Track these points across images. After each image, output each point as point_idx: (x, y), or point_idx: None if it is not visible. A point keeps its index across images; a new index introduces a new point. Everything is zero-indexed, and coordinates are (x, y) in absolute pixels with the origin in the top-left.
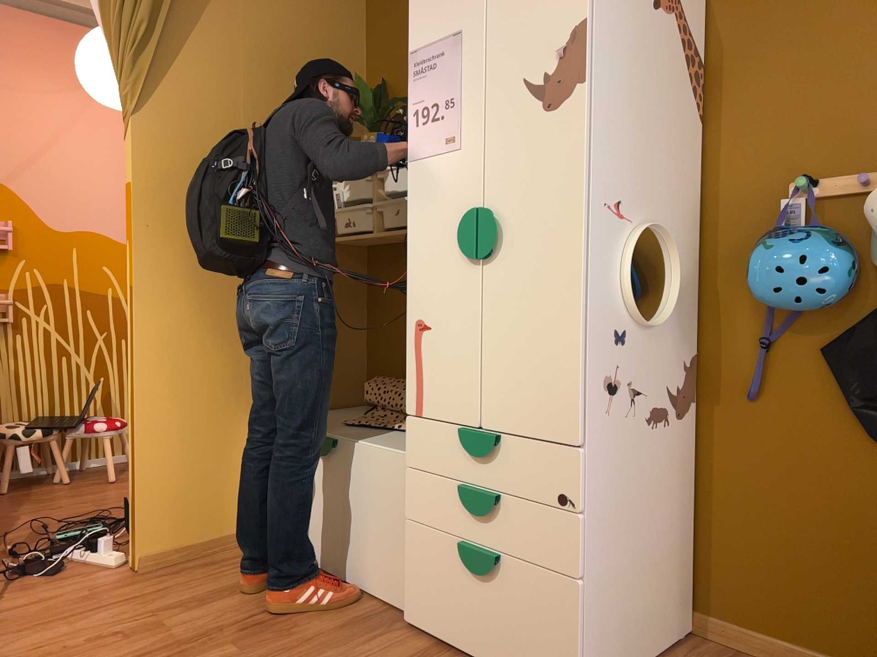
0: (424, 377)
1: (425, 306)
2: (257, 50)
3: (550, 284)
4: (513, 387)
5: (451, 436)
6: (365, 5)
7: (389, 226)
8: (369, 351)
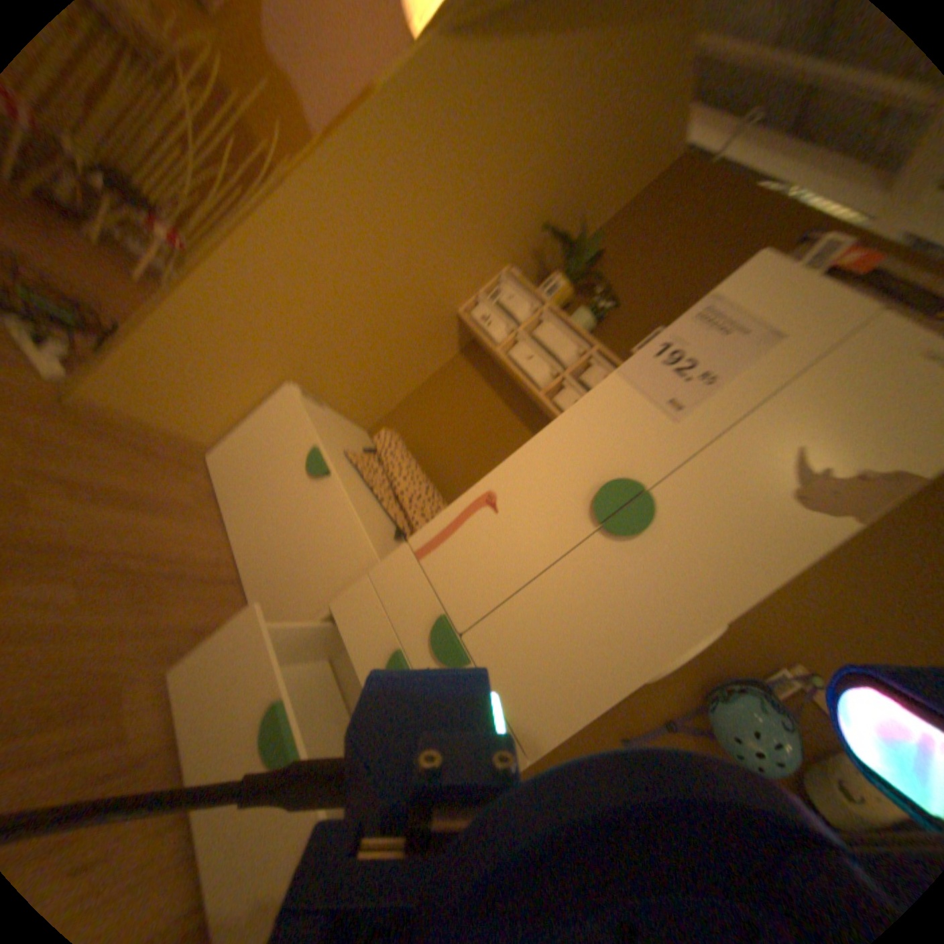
0: (451, 541)
1: (508, 494)
2: (566, 124)
3: (639, 624)
4: (519, 649)
5: (427, 608)
6: (644, 188)
7: (511, 363)
8: (403, 408)
